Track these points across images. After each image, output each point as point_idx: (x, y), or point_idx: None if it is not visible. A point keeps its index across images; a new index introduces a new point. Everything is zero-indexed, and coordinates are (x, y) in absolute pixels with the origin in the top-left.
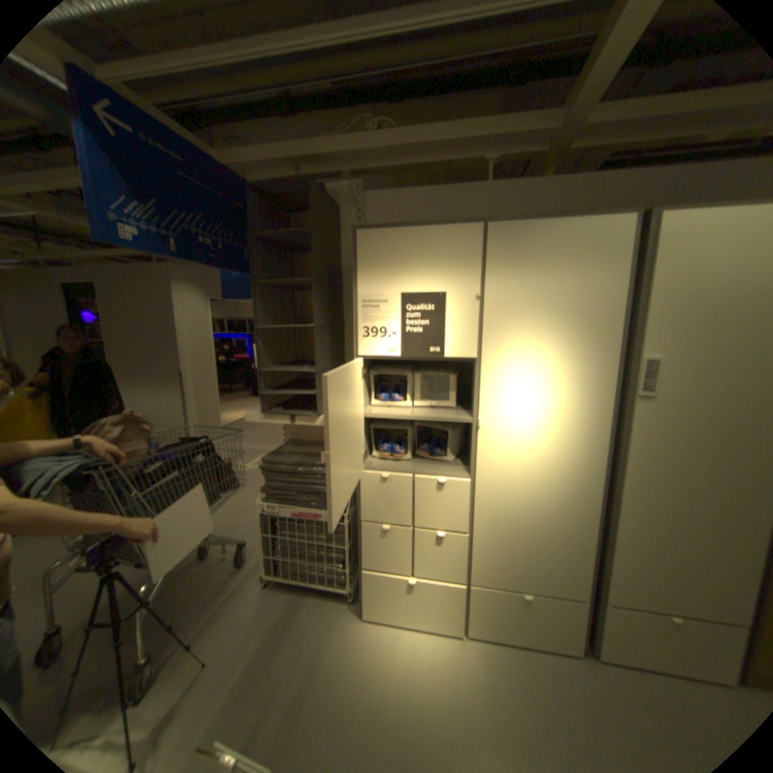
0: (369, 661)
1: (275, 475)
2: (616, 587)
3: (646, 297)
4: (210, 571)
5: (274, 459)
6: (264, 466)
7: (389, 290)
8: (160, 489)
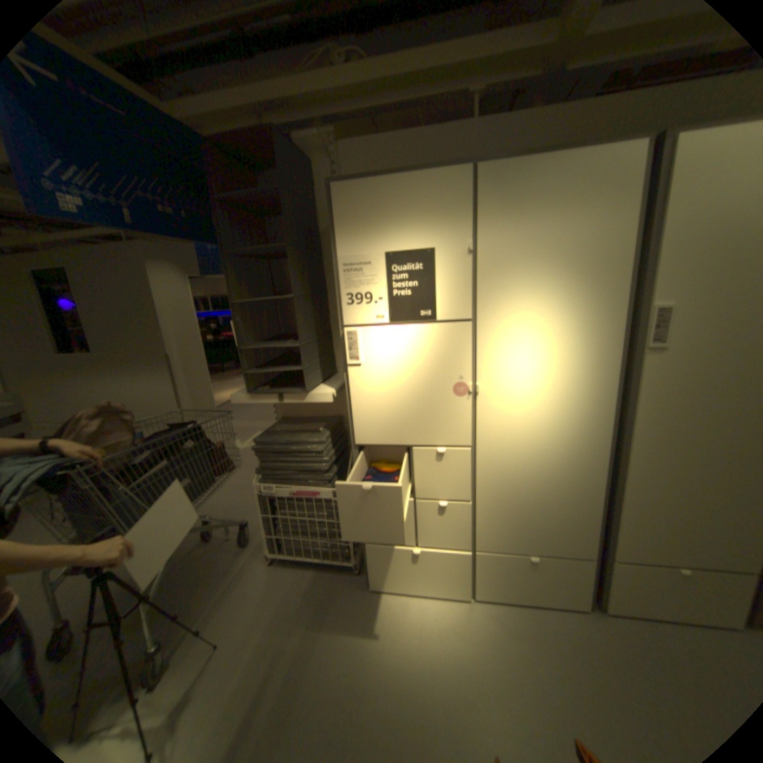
0: (378, 630)
1: (268, 456)
2: (623, 544)
3: (657, 238)
4: (215, 552)
5: (266, 440)
6: (256, 447)
7: (371, 250)
8: (151, 478)
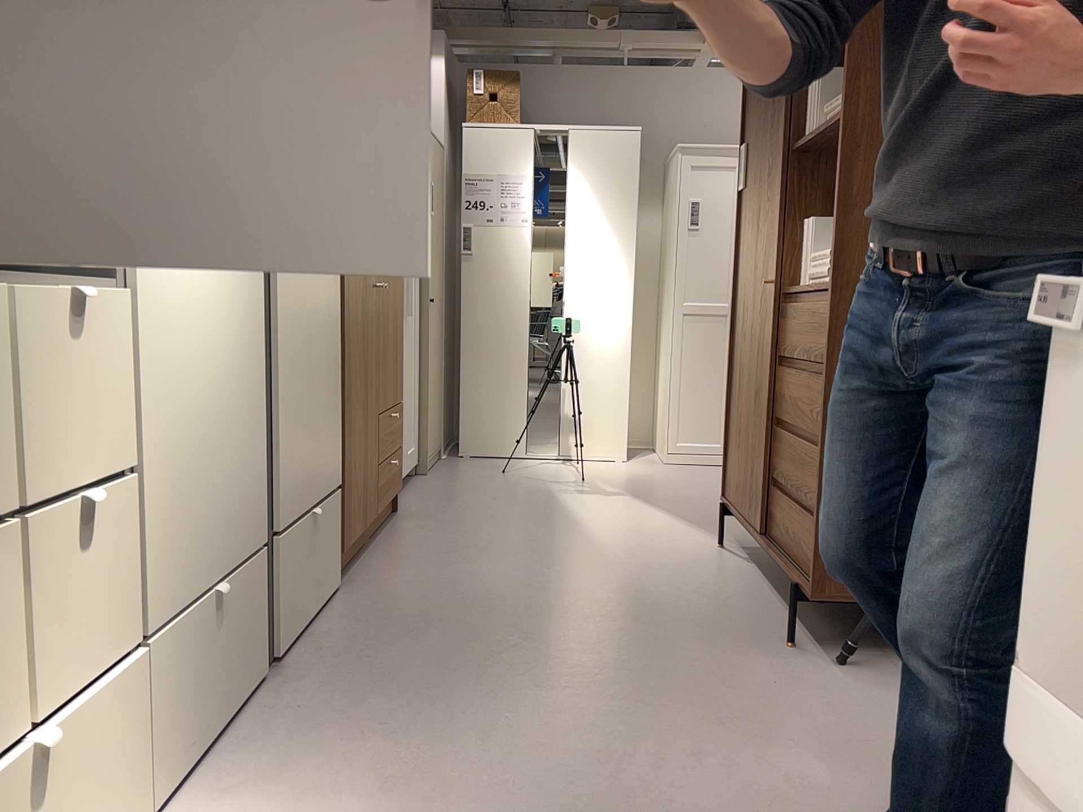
0: None
1: None
2: (279, 490)
3: None
4: None
5: None
6: None
7: None
8: None
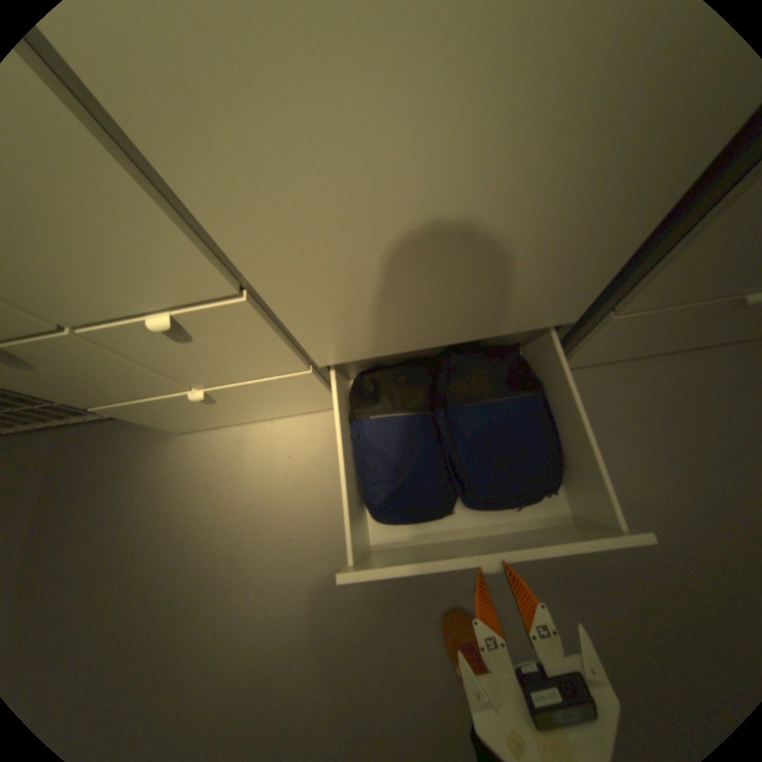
0: (203, 496)
1: None
2: (659, 281)
3: None
4: None
5: None
6: None
7: None
8: None
